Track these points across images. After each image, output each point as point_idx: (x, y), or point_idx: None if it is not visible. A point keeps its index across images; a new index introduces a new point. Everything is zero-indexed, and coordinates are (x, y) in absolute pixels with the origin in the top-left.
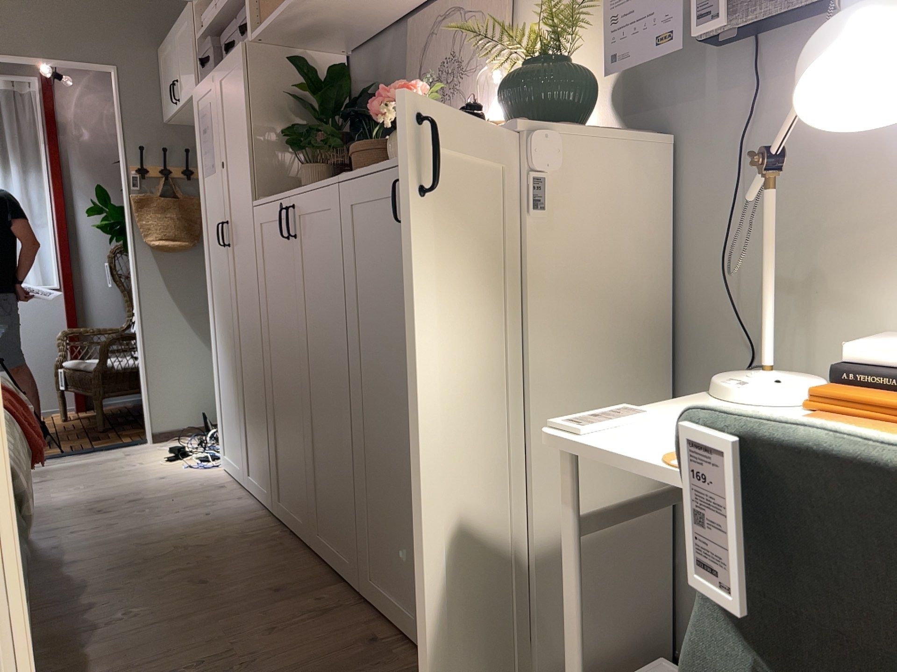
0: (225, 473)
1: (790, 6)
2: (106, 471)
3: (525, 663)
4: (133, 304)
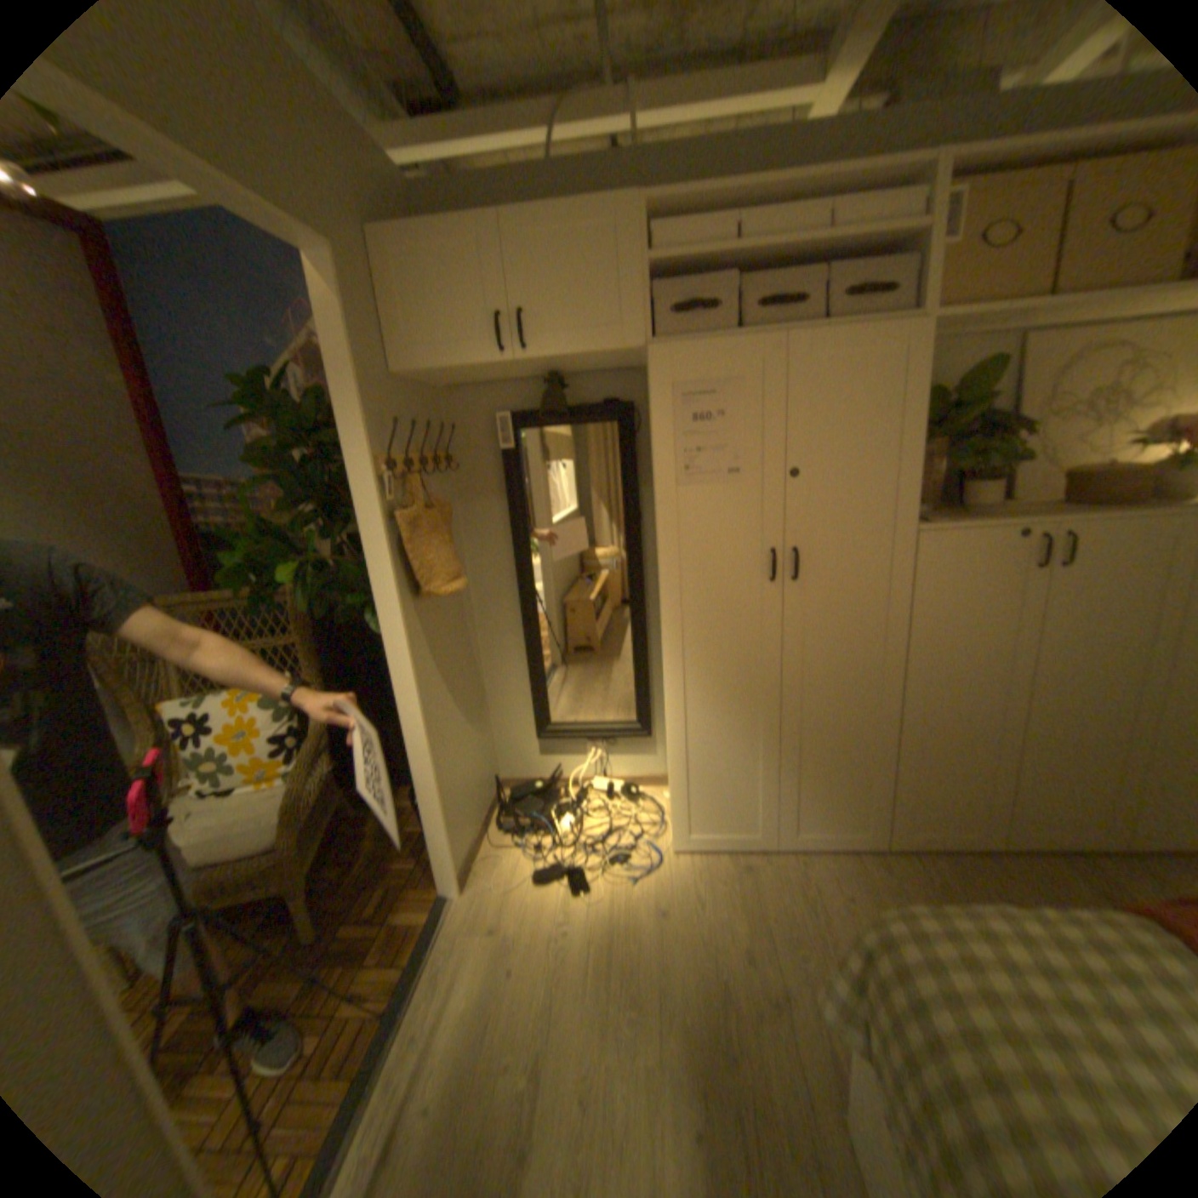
0: (699, 856)
1: None
2: (561, 974)
3: None
4: (401, 704)
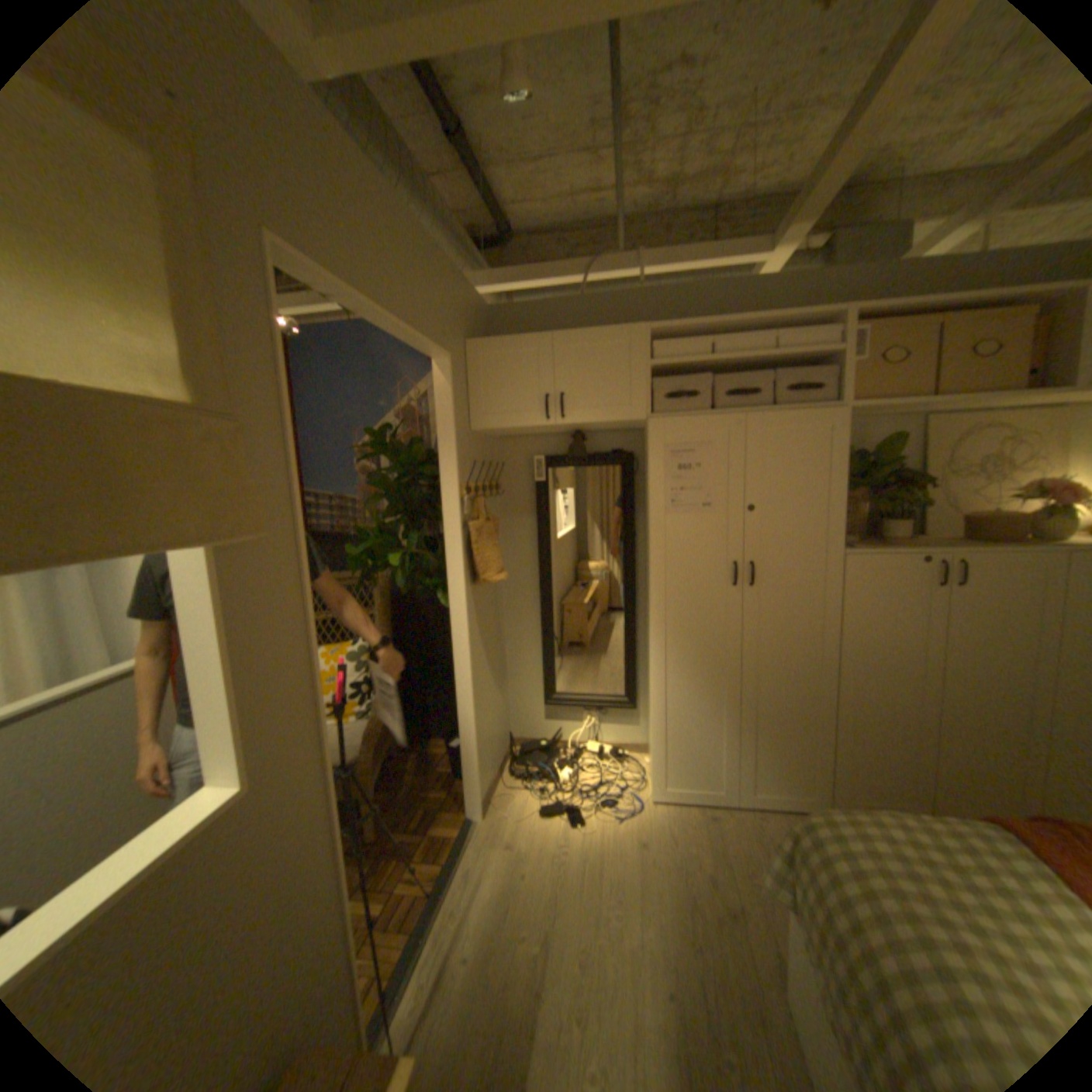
0: (673, 807)
1: None
2: (563, 880)
3: None
4: (457, 659)
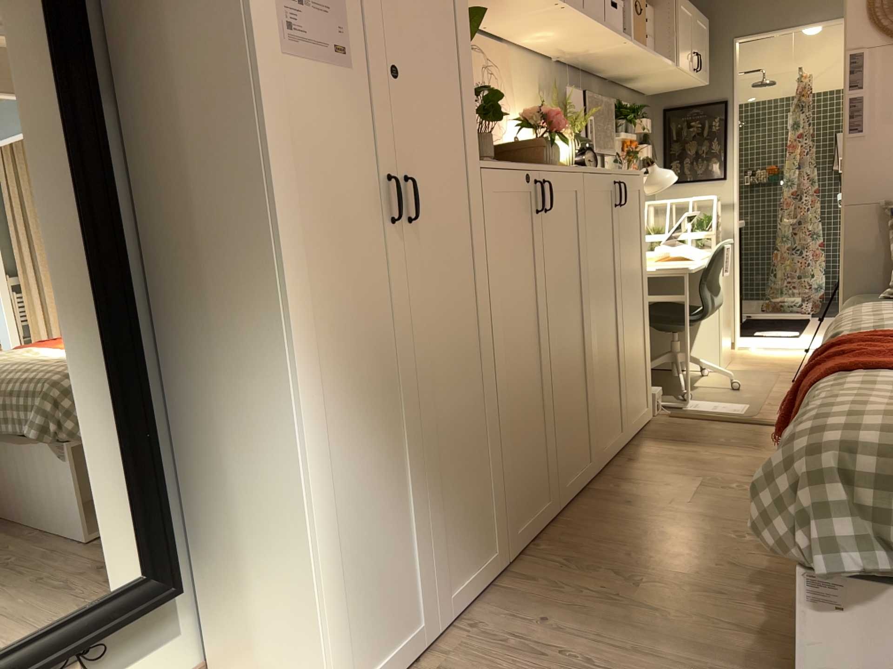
0: None
1: (600, 150)
2: None
3: (651, 380)
4: None
